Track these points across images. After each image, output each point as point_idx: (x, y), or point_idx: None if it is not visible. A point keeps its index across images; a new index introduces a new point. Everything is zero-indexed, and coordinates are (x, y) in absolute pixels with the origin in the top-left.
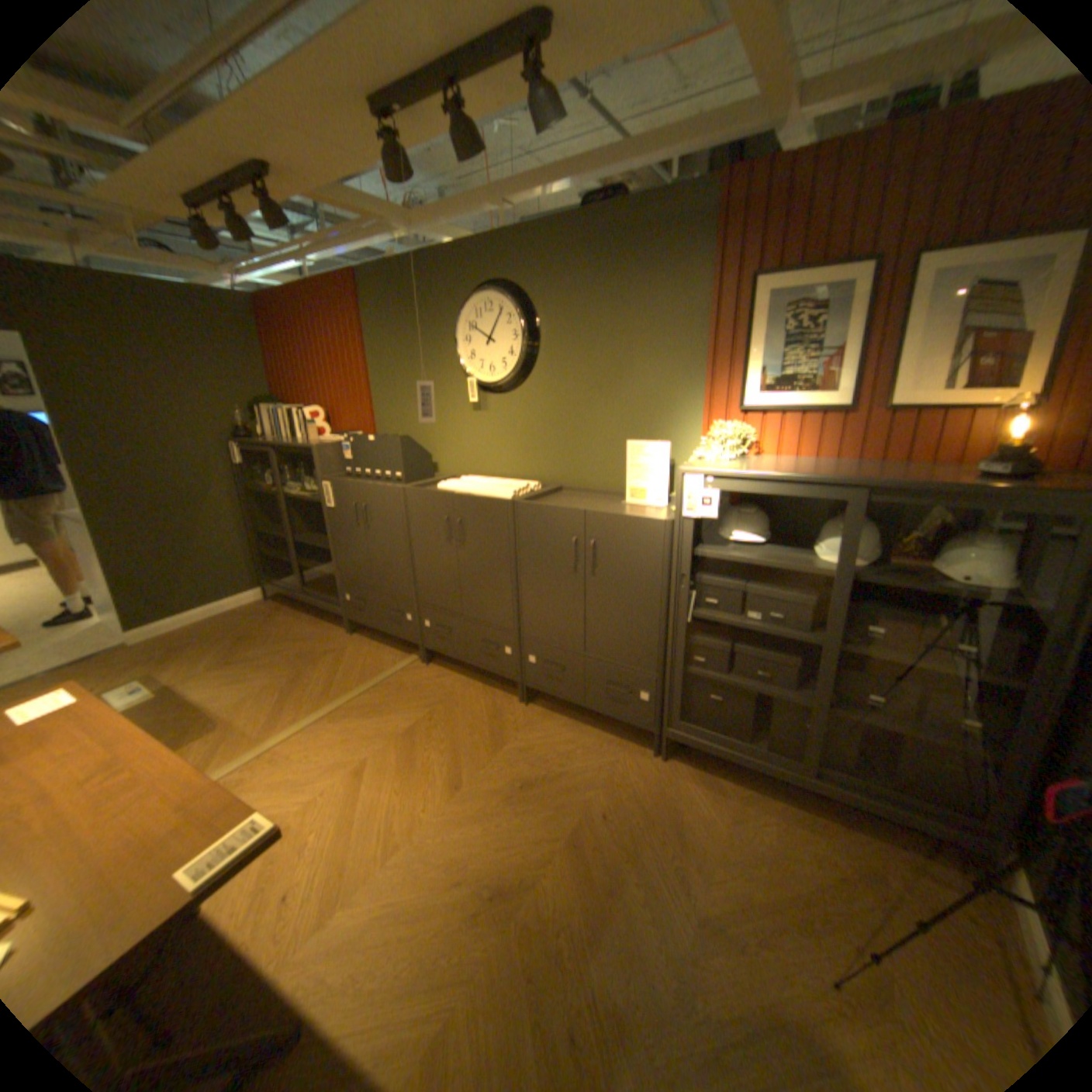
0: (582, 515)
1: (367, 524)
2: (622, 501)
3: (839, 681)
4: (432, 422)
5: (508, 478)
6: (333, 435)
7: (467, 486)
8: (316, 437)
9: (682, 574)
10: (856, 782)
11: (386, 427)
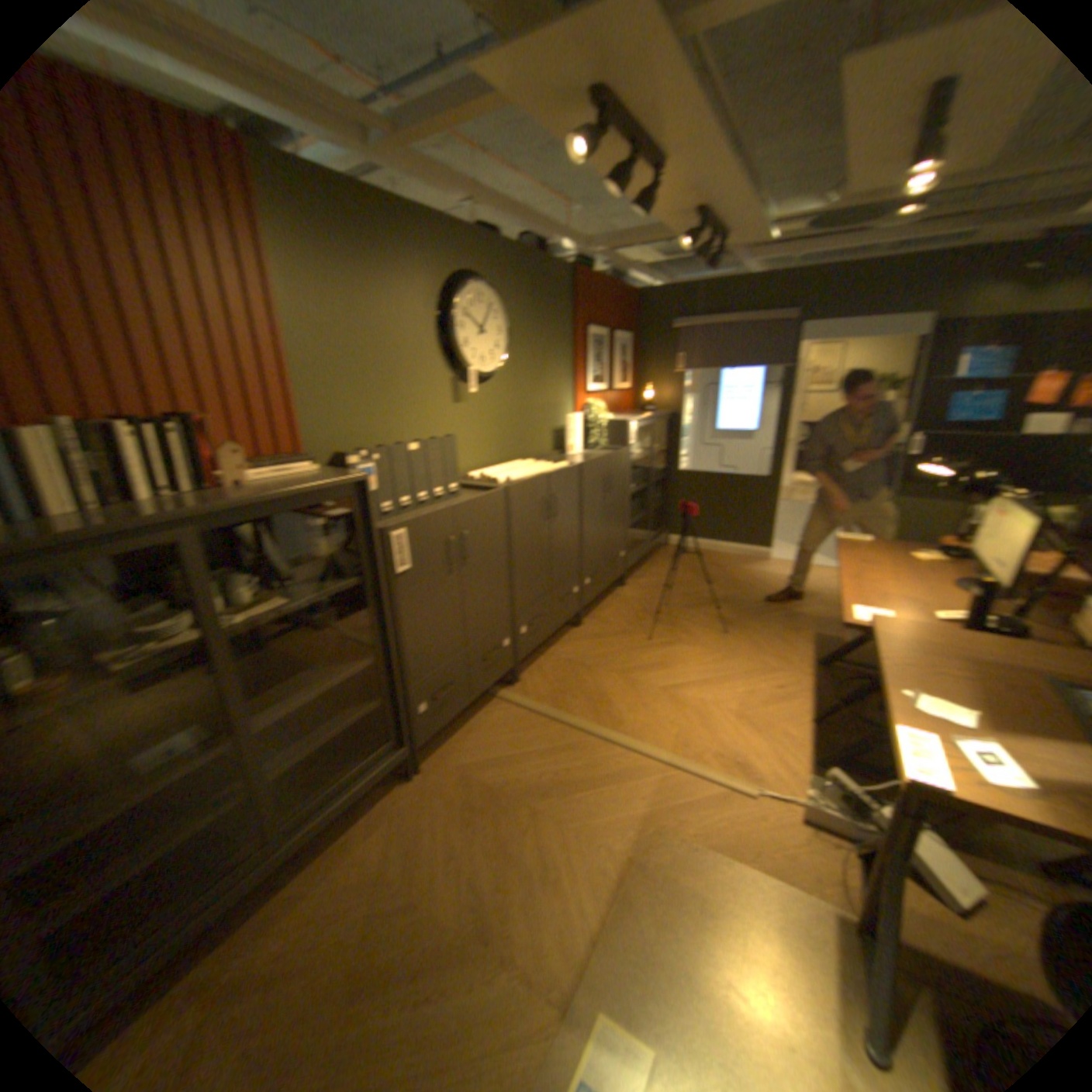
0: (605, 459)
1: (463, 559)
2: (561, 458)
3: (641, 501)
4: (403, 422)
5: (484, 468)
6: (266, 467)
7: (520, 473)
8: (245, 478)
9: (628, 476)
10: (651, 536)
11: (322, 441)
